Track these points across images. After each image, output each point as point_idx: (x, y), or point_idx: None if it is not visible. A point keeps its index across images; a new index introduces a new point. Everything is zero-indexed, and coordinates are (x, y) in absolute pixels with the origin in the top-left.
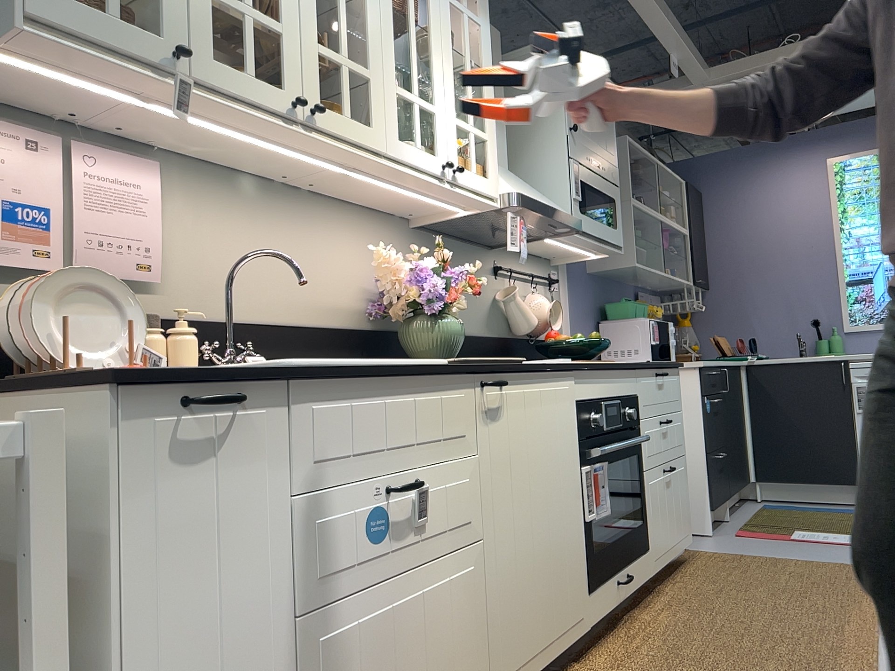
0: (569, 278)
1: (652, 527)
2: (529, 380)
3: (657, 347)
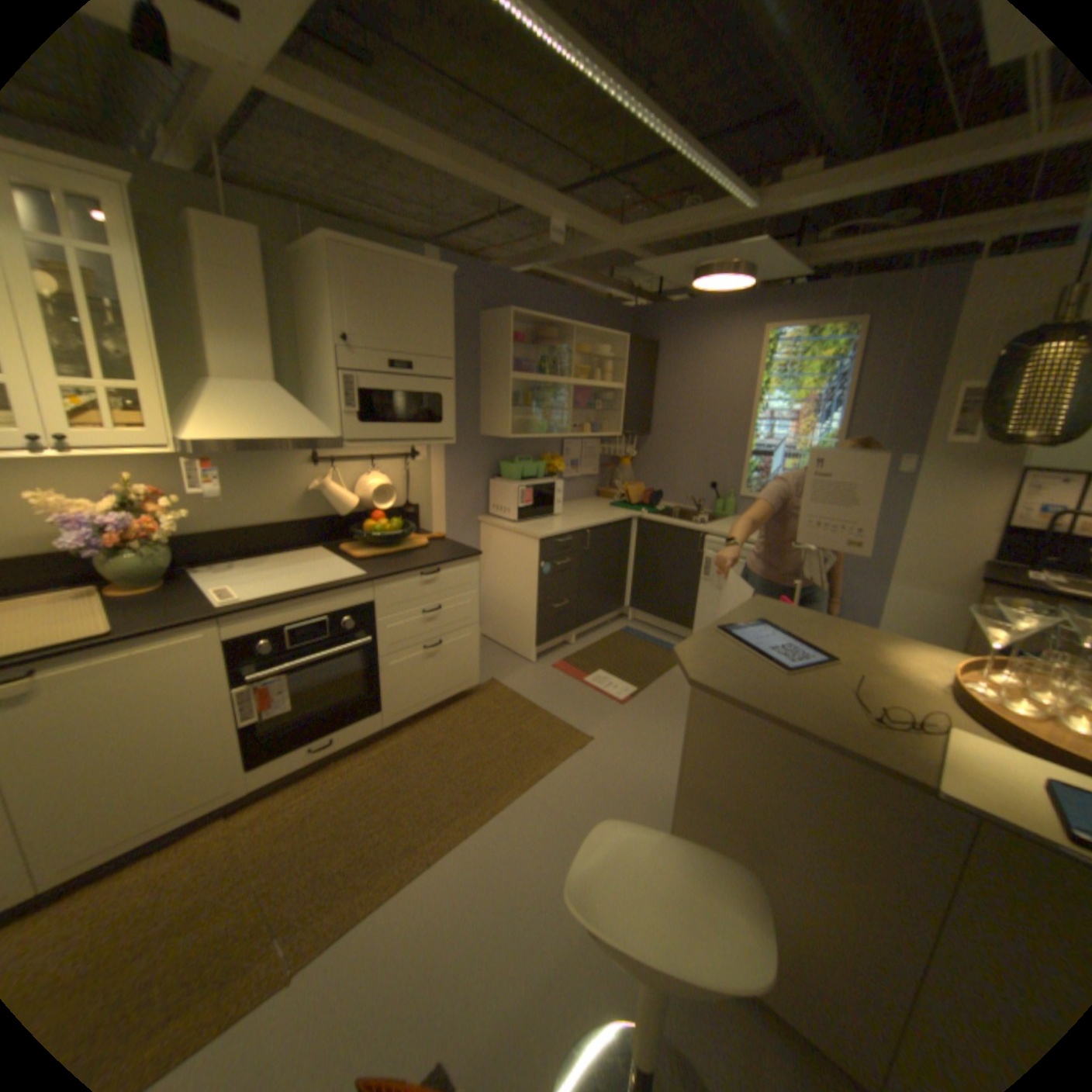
0: (445, 445)
1: (389, 695)
2: (104, 652)
3: (527, 509)
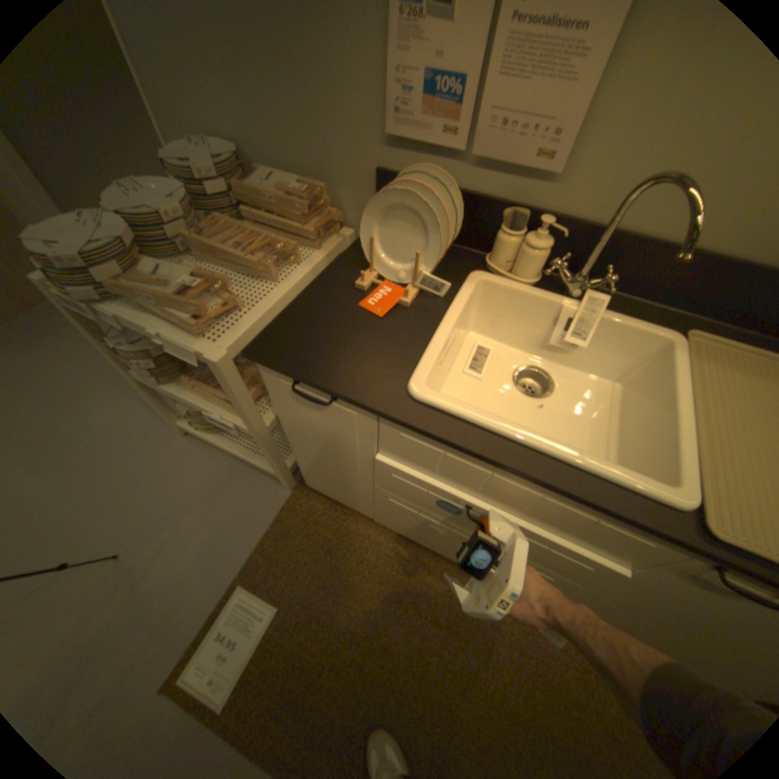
0: None
1: None
2: None
3: None
